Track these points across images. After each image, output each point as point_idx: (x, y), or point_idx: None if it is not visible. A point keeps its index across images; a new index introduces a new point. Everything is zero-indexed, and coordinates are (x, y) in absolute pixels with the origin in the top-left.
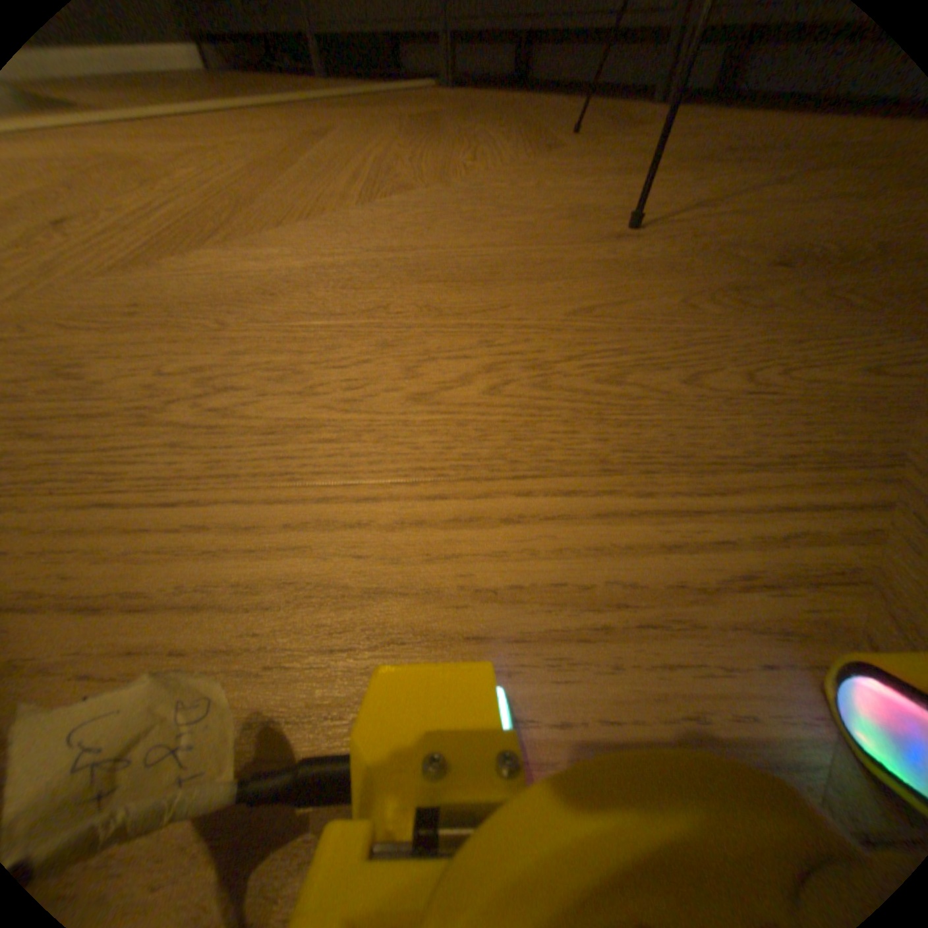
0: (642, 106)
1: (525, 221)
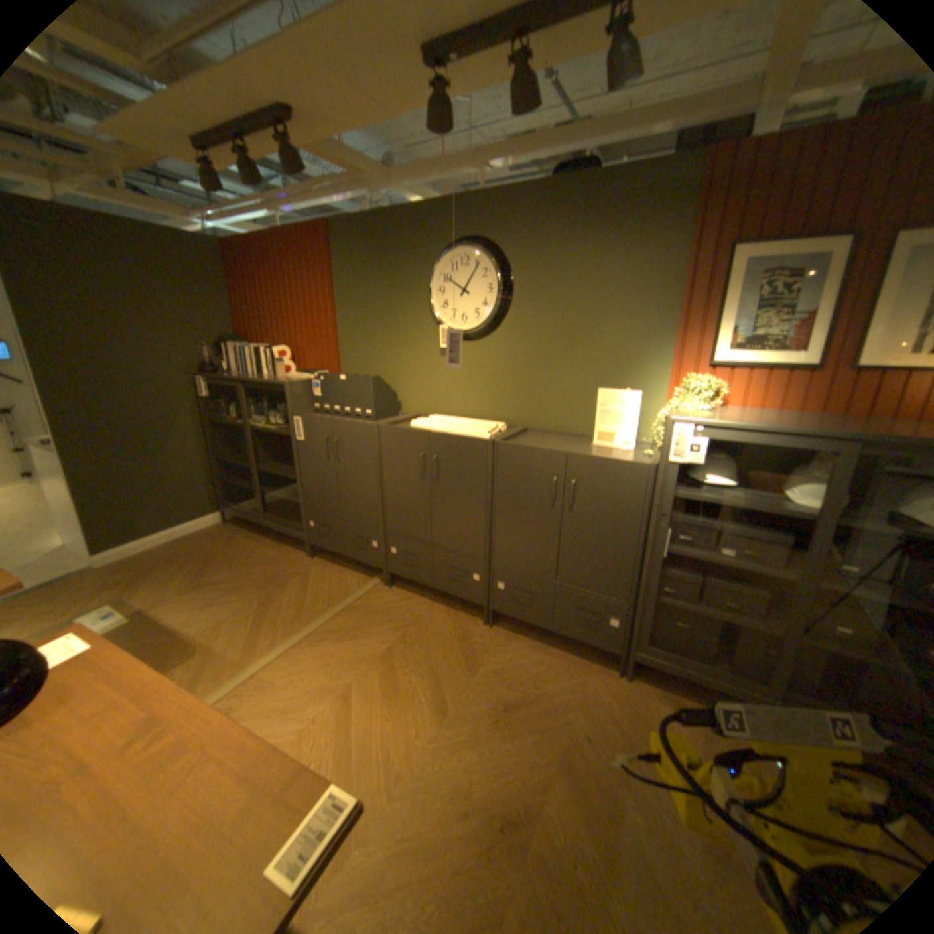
0: (478, 628)
1: (437, 805)
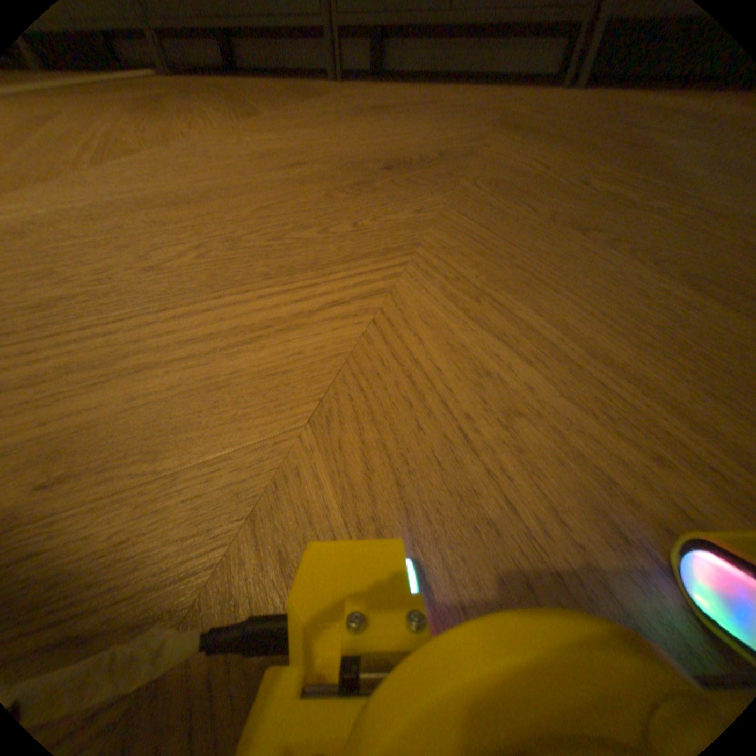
0: (323, 81)
1: (233, 161)
